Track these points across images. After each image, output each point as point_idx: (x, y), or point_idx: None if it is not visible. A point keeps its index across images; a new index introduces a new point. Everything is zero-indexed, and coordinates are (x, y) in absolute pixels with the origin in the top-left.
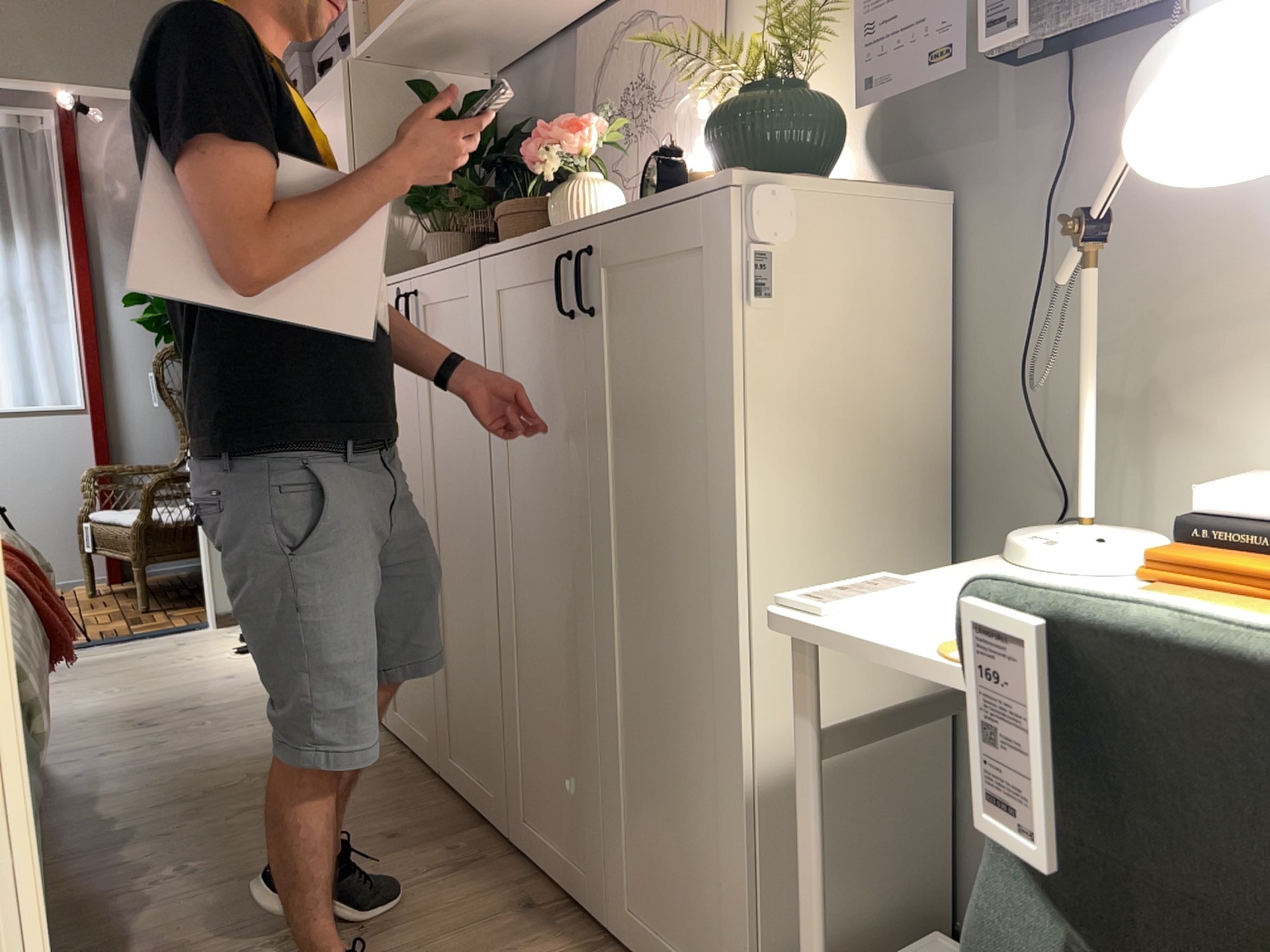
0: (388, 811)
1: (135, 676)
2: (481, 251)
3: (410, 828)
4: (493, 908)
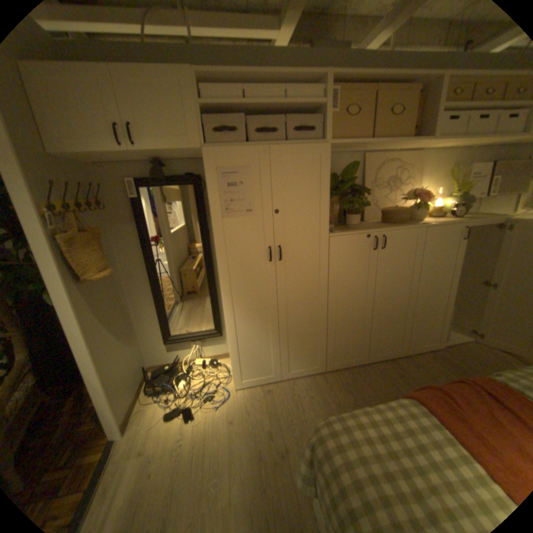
0: (384, 376)
1: (193, 473)
2: (419, 224)
3: (395, 372)
4: (434, 362)
